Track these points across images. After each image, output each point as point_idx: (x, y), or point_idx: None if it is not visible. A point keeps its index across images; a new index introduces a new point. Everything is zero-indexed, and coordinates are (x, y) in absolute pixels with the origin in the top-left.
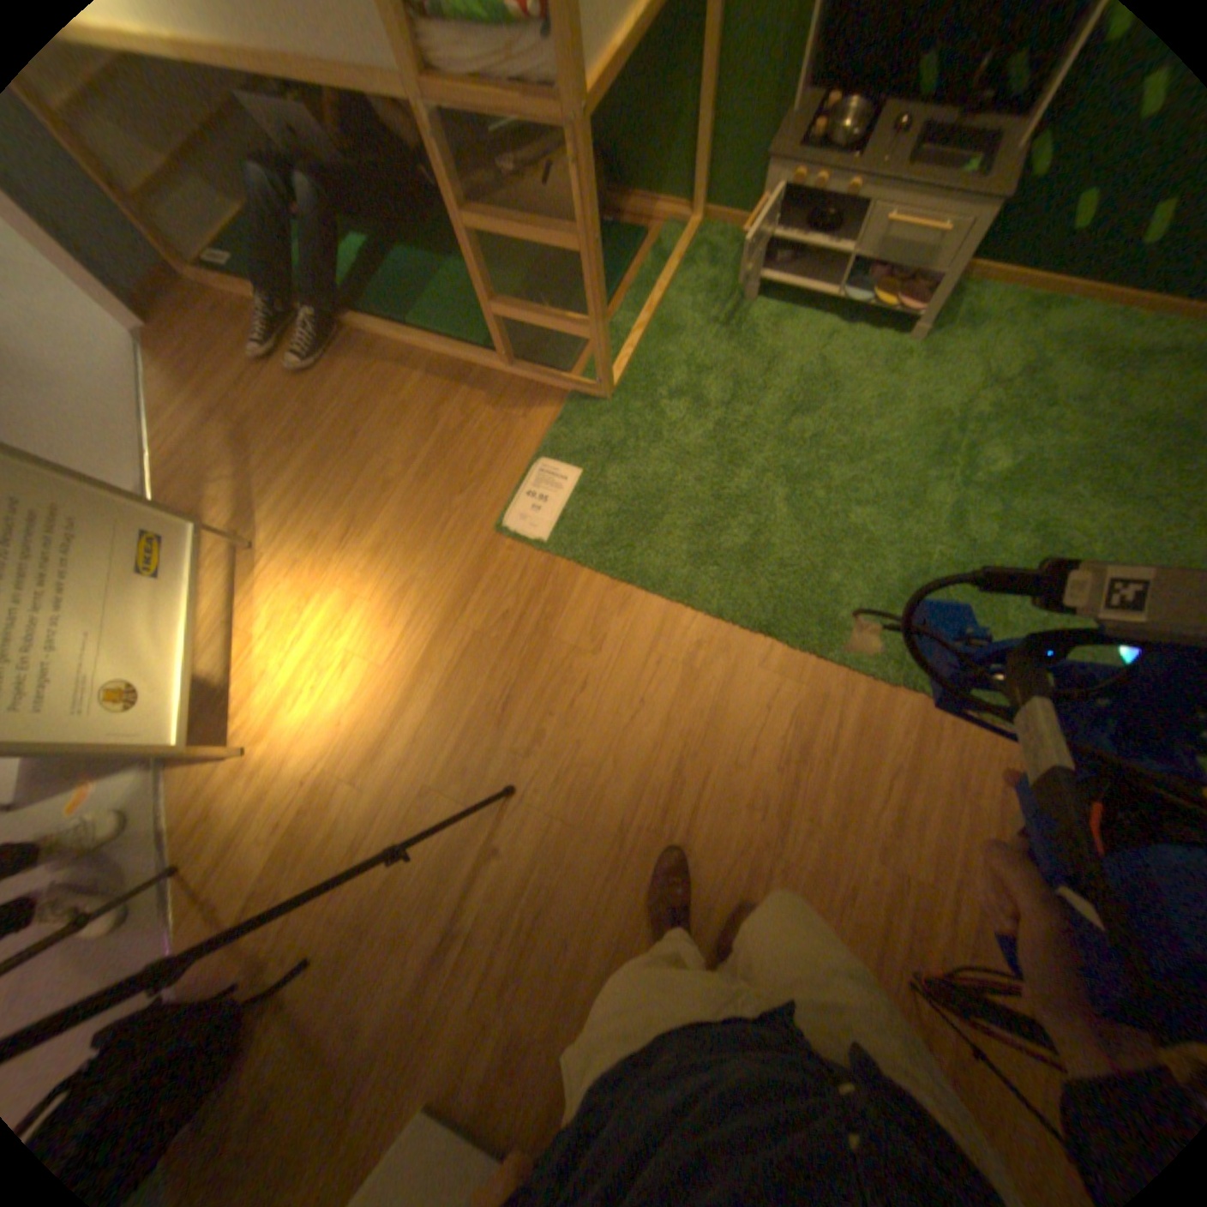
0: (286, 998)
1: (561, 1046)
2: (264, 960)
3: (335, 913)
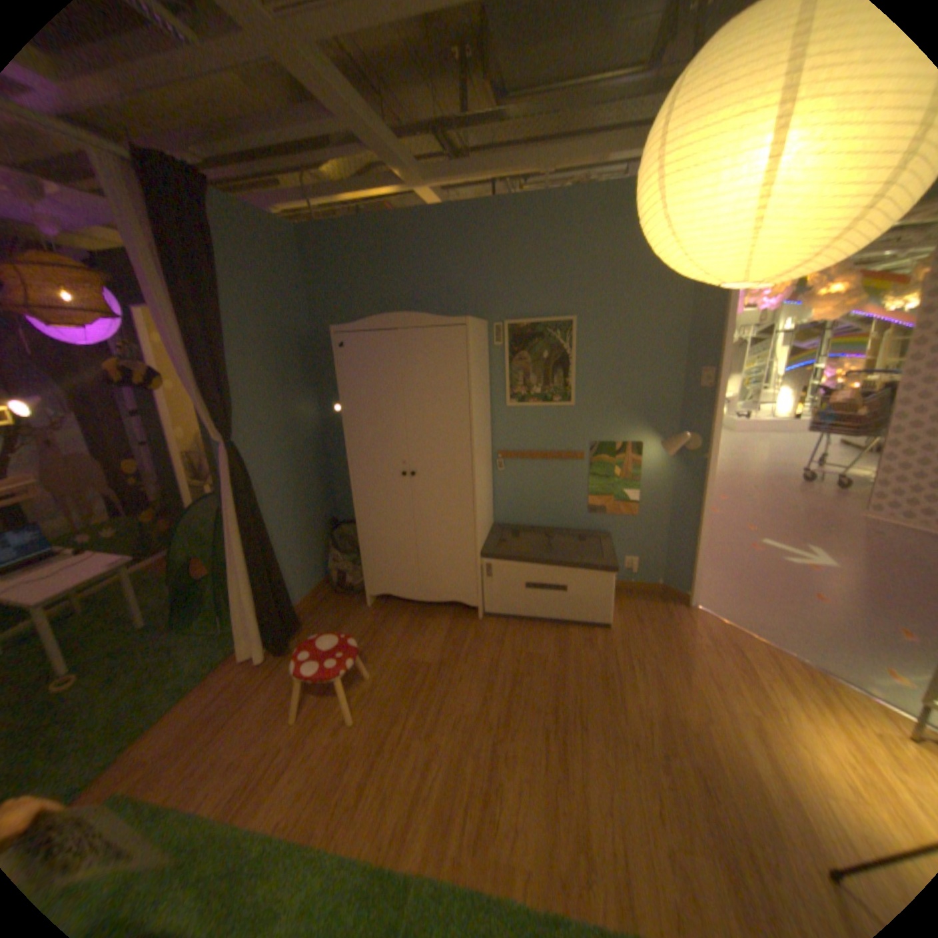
0: (690, 638)
1: (569, 650)
2: (713, 645)
3: (700, 665)
